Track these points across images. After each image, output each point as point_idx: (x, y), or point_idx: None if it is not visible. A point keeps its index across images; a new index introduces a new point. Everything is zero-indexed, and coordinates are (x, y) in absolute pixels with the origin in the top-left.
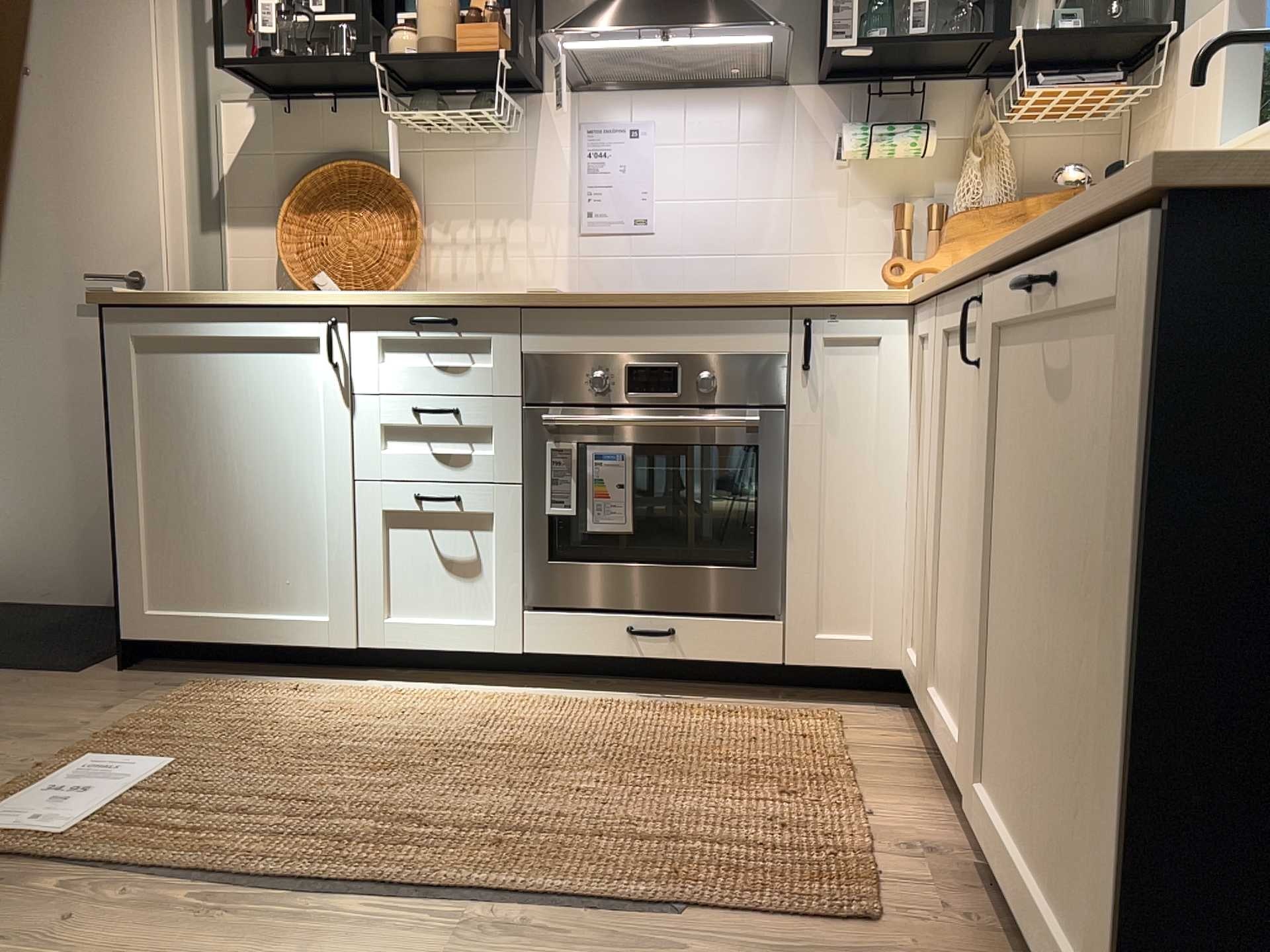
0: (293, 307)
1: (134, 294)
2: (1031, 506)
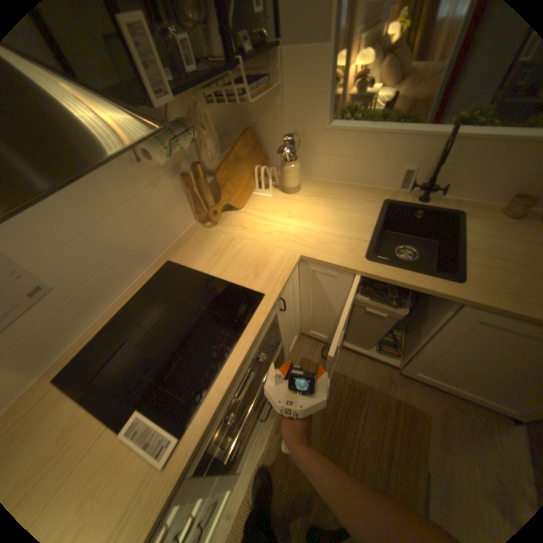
0: None
1: None
2: (483, 354)
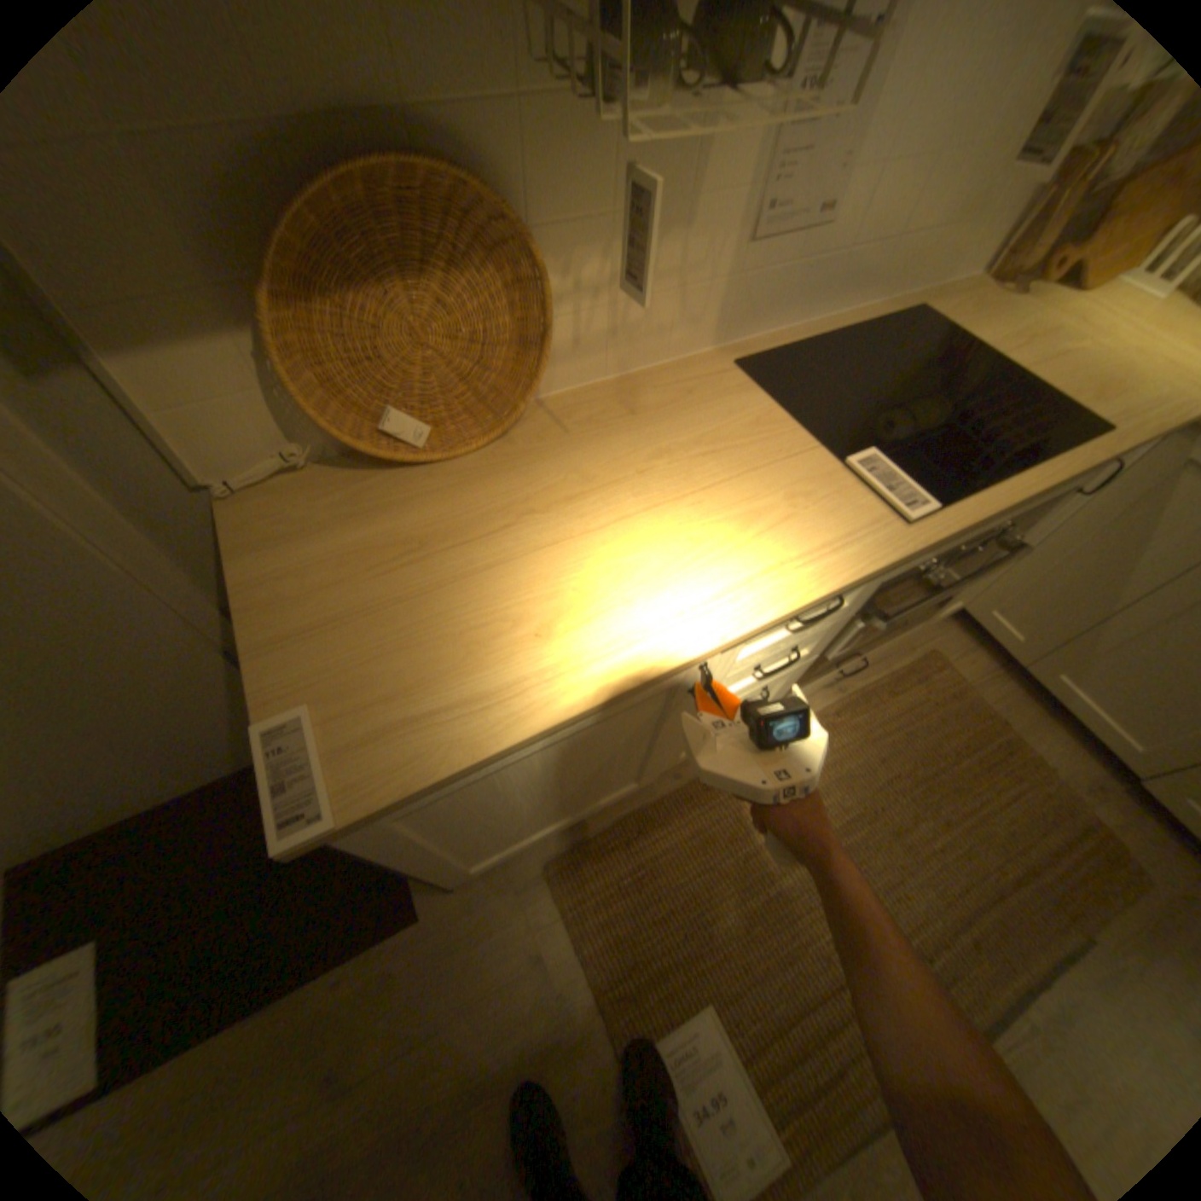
0: (659, 678)
1: (389, 803)
2: None
